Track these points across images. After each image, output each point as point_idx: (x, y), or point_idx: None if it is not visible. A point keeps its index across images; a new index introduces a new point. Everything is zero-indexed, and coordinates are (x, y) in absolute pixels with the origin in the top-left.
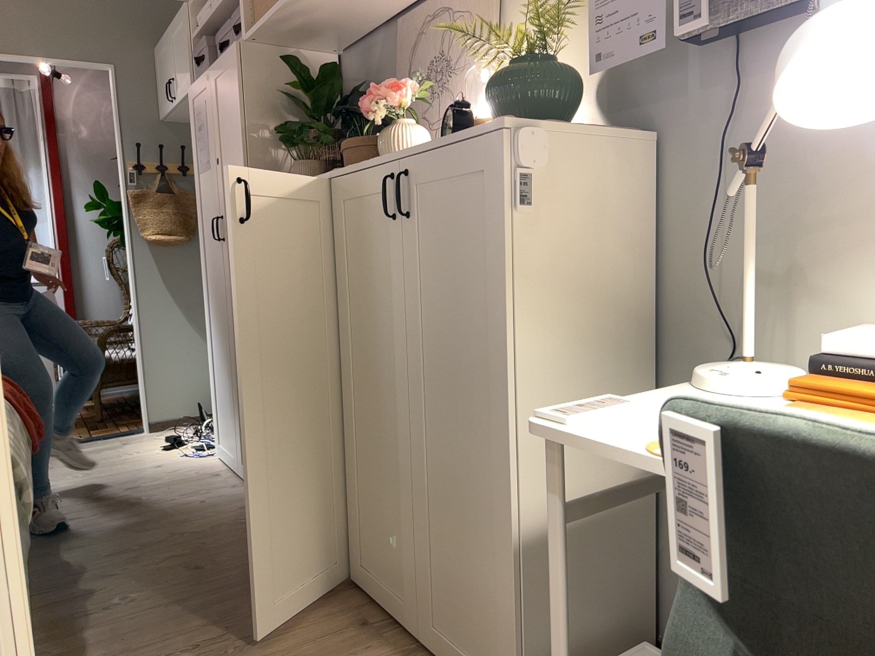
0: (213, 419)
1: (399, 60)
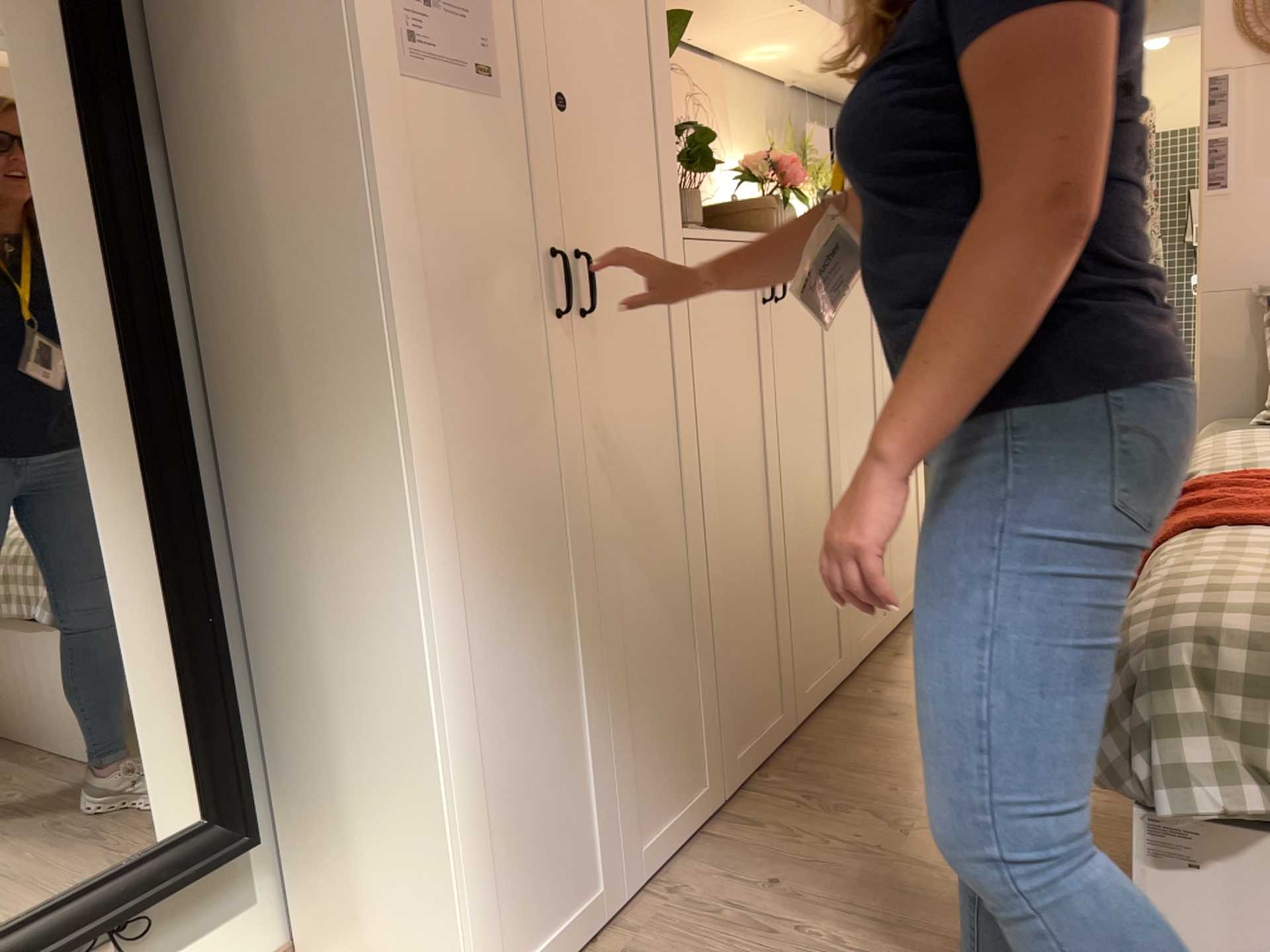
0: (473, 938)
1: None
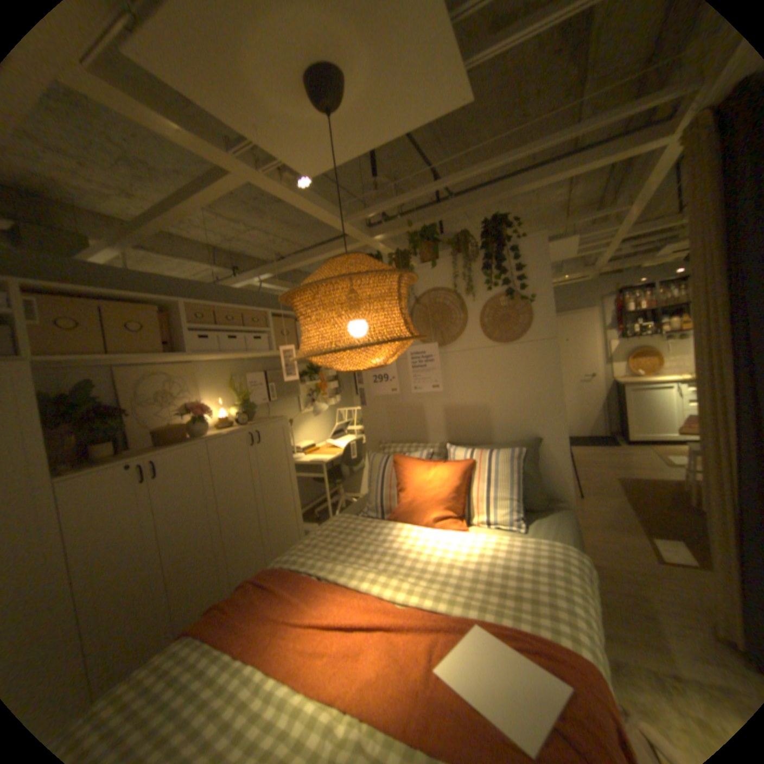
0: None
1: (117, 385)
